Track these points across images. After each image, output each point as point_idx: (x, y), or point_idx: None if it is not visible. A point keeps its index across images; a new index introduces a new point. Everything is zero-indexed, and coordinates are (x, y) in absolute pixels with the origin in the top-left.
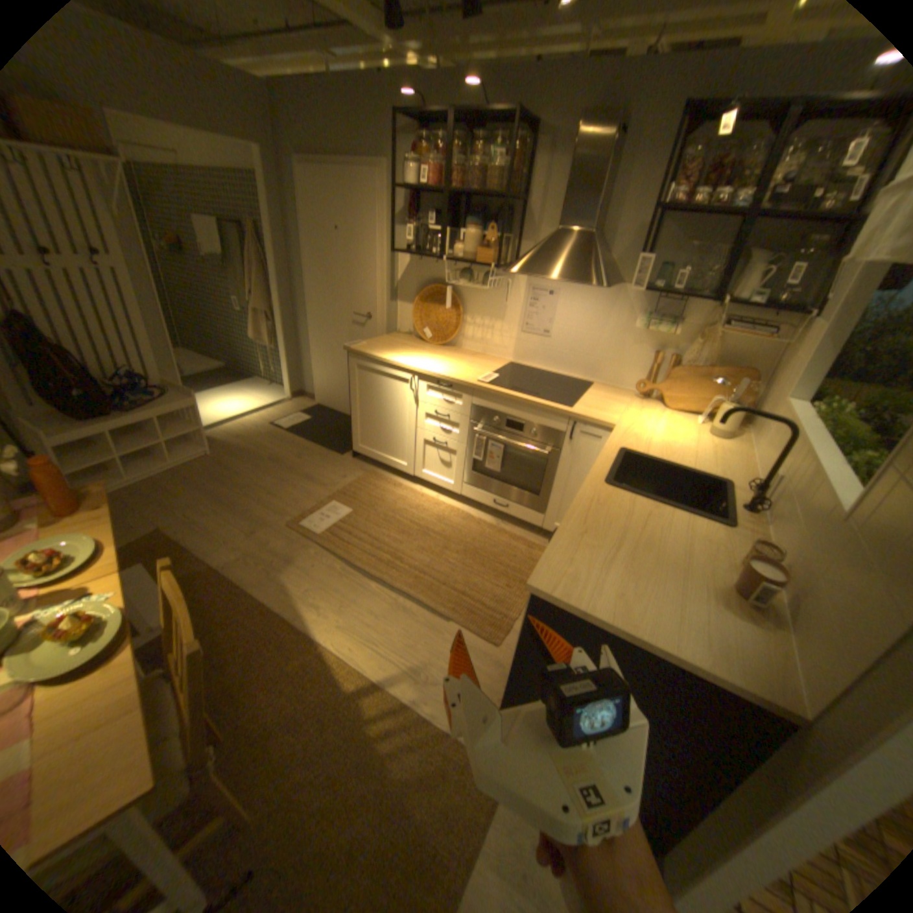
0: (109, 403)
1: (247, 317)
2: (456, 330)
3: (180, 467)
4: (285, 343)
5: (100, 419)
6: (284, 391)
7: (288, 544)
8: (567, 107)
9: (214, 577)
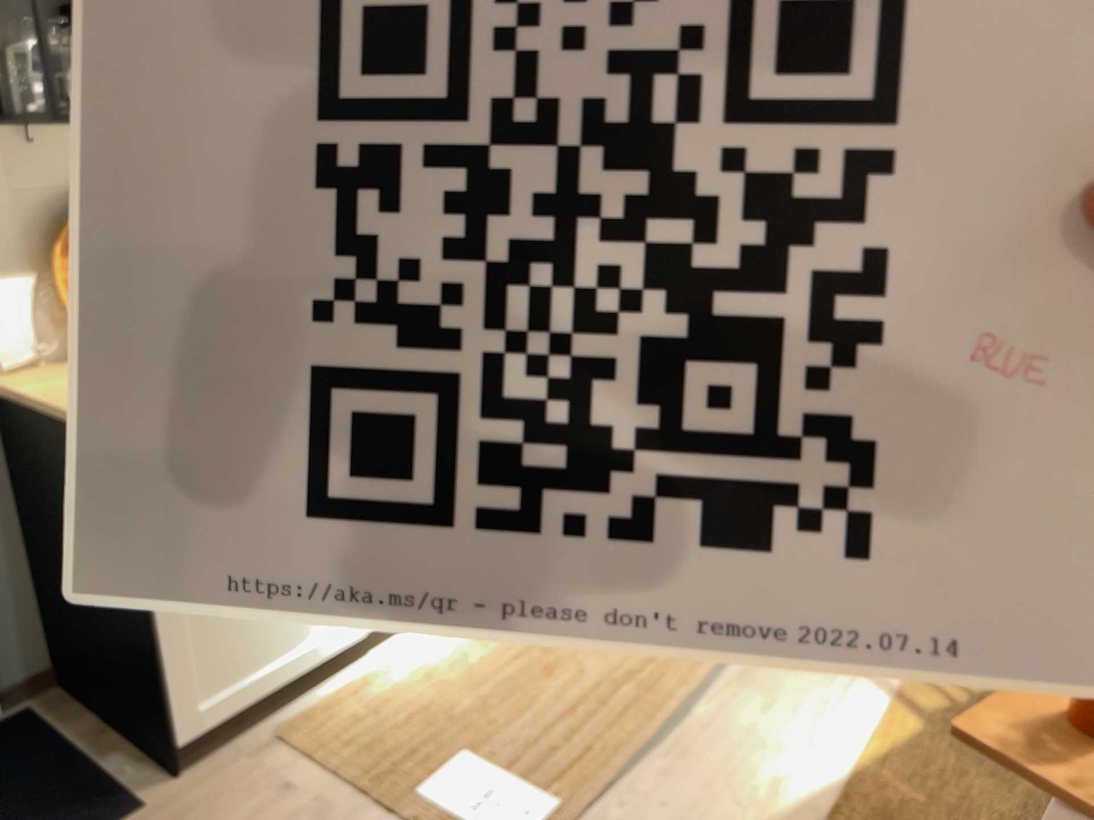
0: None
1: None
2: None
3: None
4: None
5: None
6: None
7: None
8: None
9: None
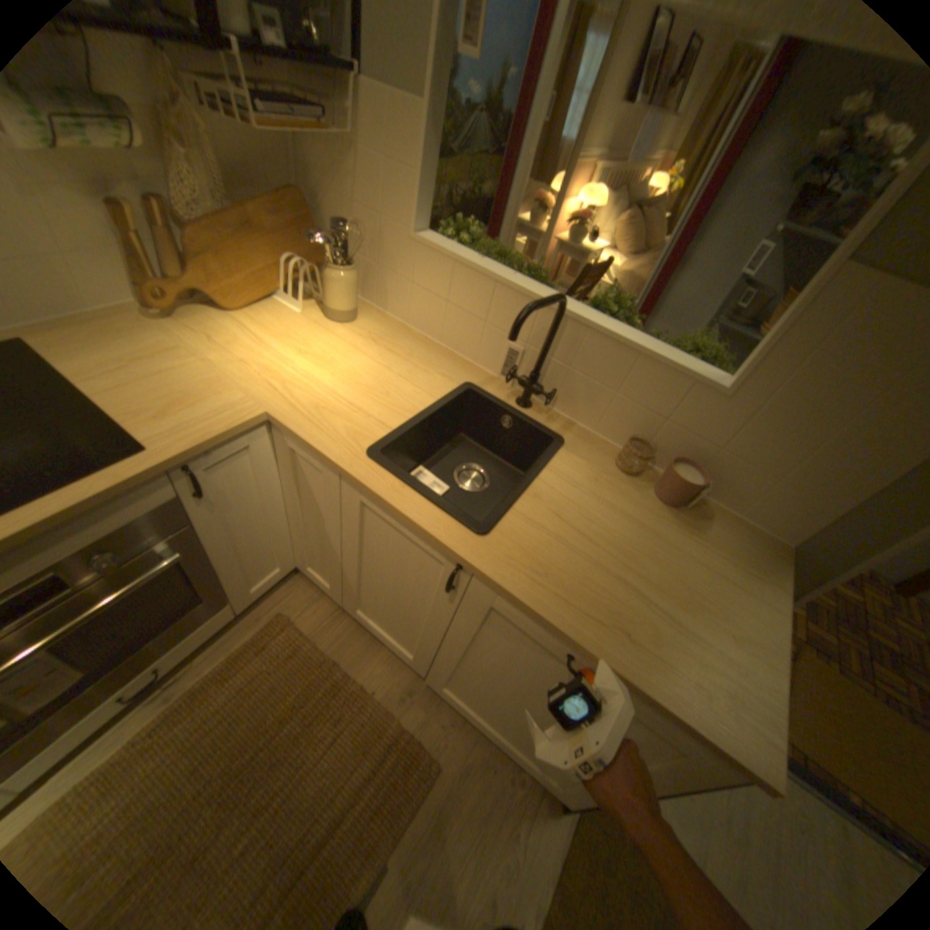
0: None
1: None
2: None
3: None
4: None
5: None
6: None
7: None
8: None
9: None
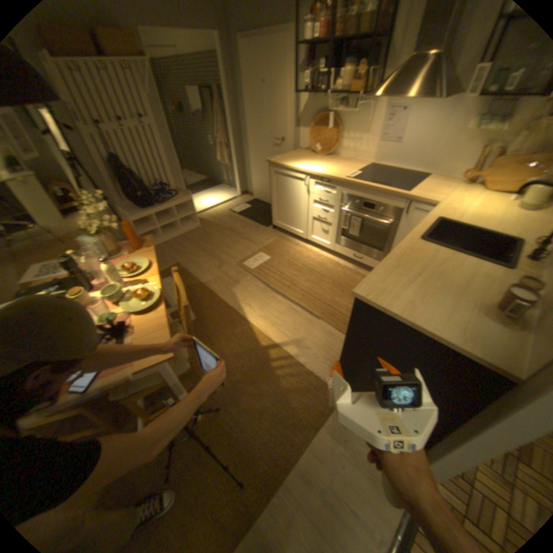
0: (152, 199)
1: (215, 147)
2: (336, 143)
3: (185, 233)
4: (236, 162)
5: (149, 207)
6: (236, 191)
7: (236, 273)
8: None
9: (201, 287)
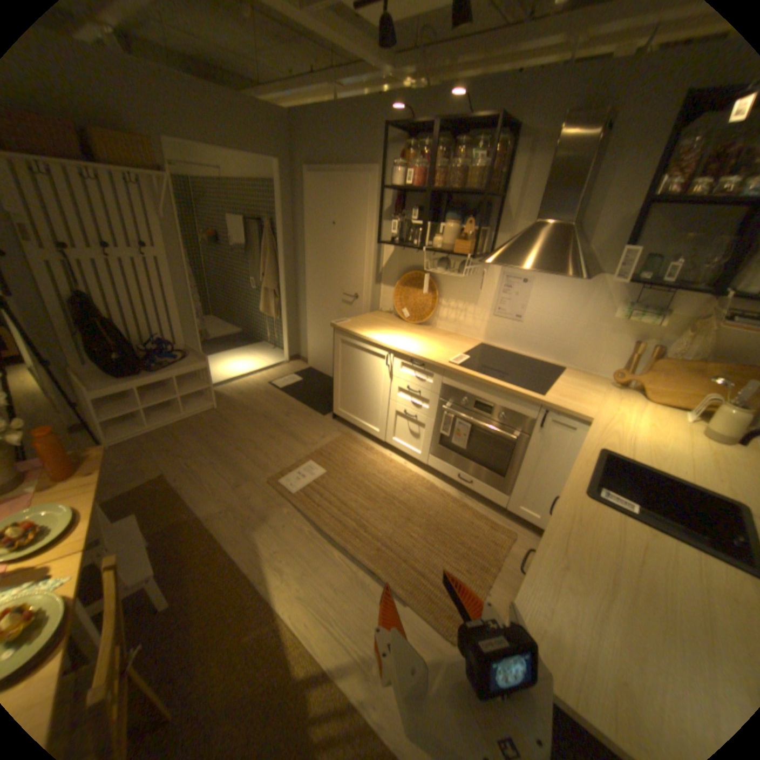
0: (142, 364)
1: (260, 294)
2: (431, 311)
3: (191, 418)
4: (288, 316)
5: (131, 378)
6: (284, 355)
7: (266, 501)
8: (549, 109)
9: (197, 529)
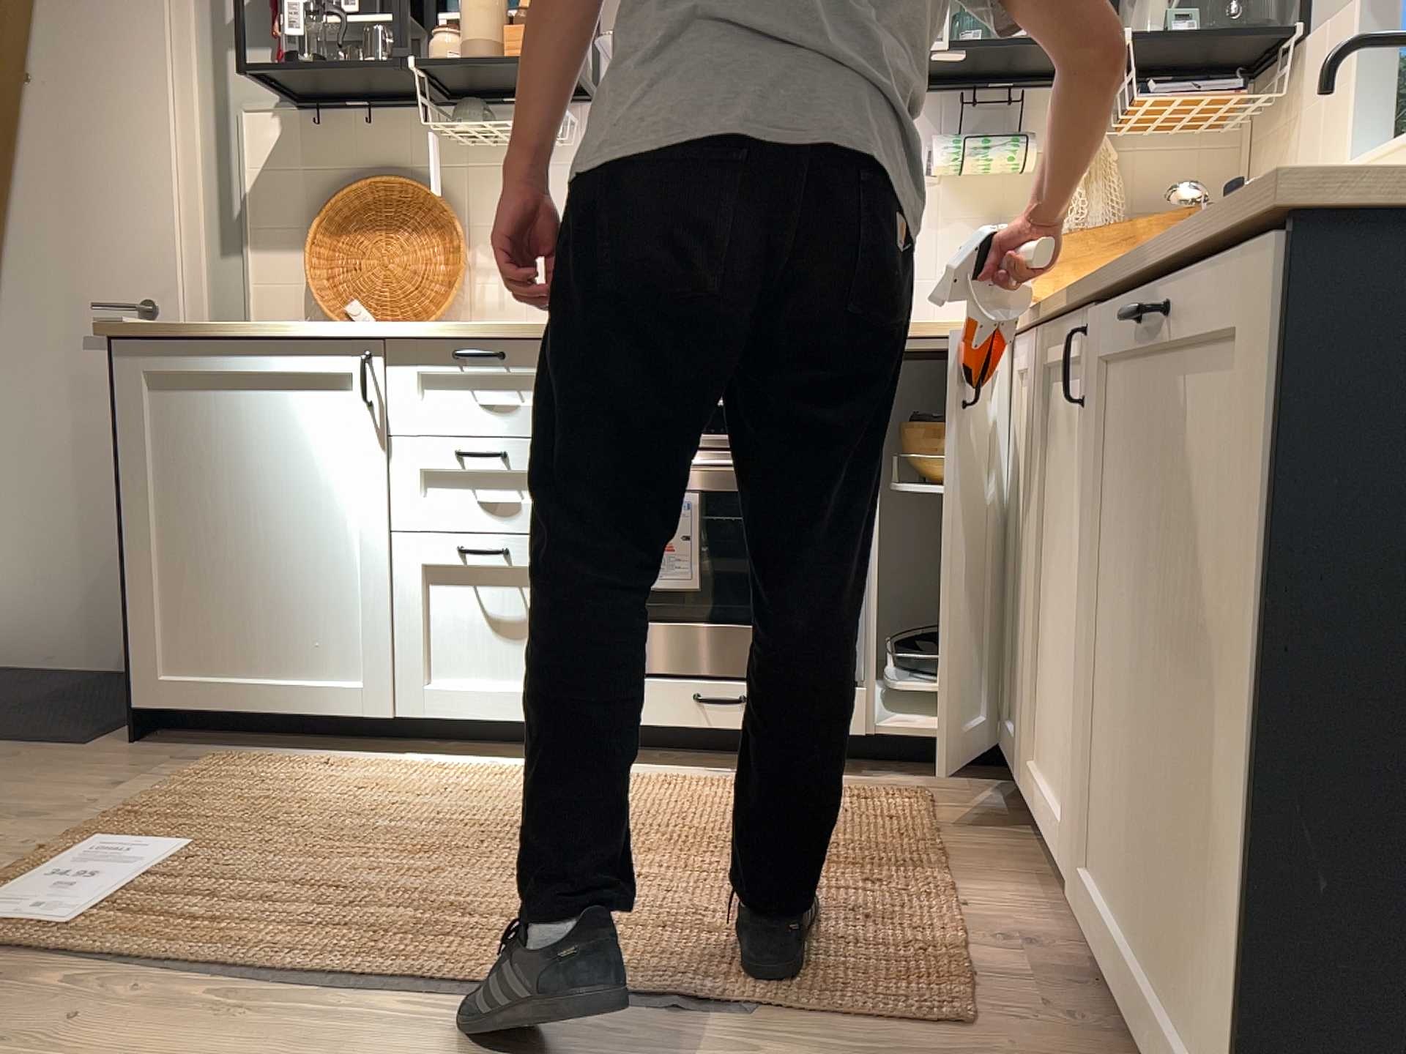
0: None
1: None
2: (450, 287)
3: None
4: None
5: None
6: None
7: None
8: None
9: None
